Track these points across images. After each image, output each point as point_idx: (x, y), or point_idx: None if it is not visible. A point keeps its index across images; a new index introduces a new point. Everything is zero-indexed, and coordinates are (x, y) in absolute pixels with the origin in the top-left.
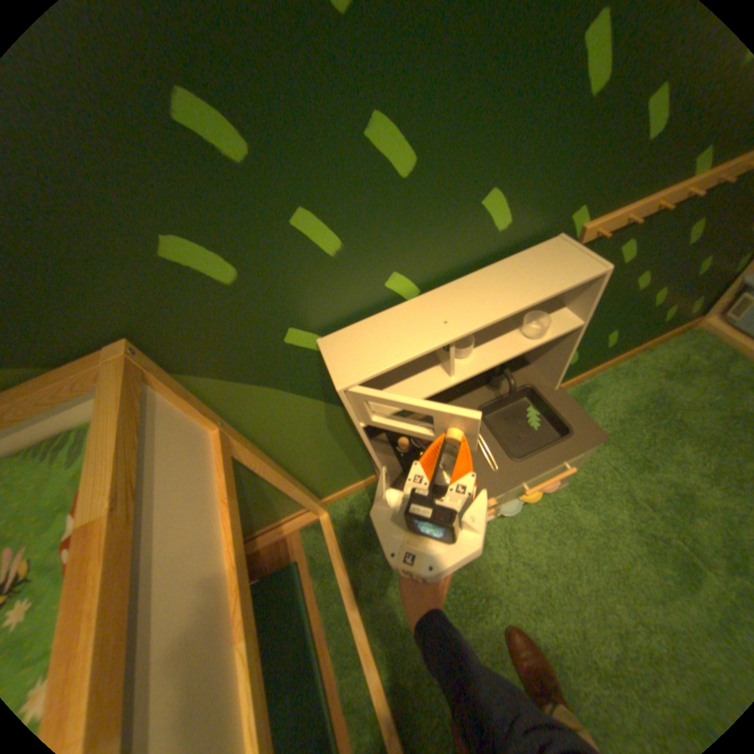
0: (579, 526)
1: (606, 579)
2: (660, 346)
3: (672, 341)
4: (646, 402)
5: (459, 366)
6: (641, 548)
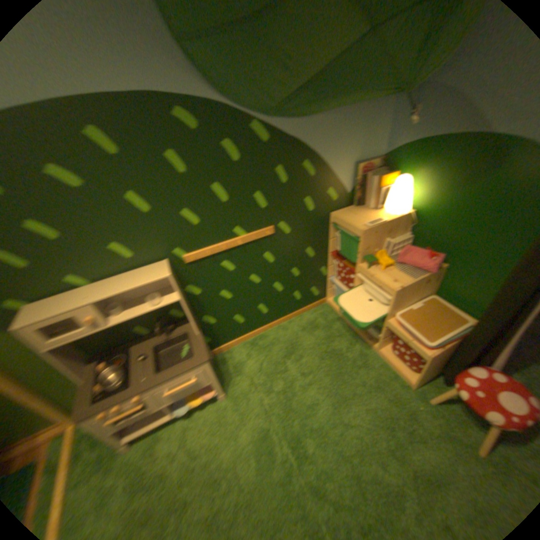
0: (227, 422)
1: (230, 456)
2: (305, 313)
3: (311, 310)
4: (288, 344)
5: (101, 318)
6: (256, 434)
